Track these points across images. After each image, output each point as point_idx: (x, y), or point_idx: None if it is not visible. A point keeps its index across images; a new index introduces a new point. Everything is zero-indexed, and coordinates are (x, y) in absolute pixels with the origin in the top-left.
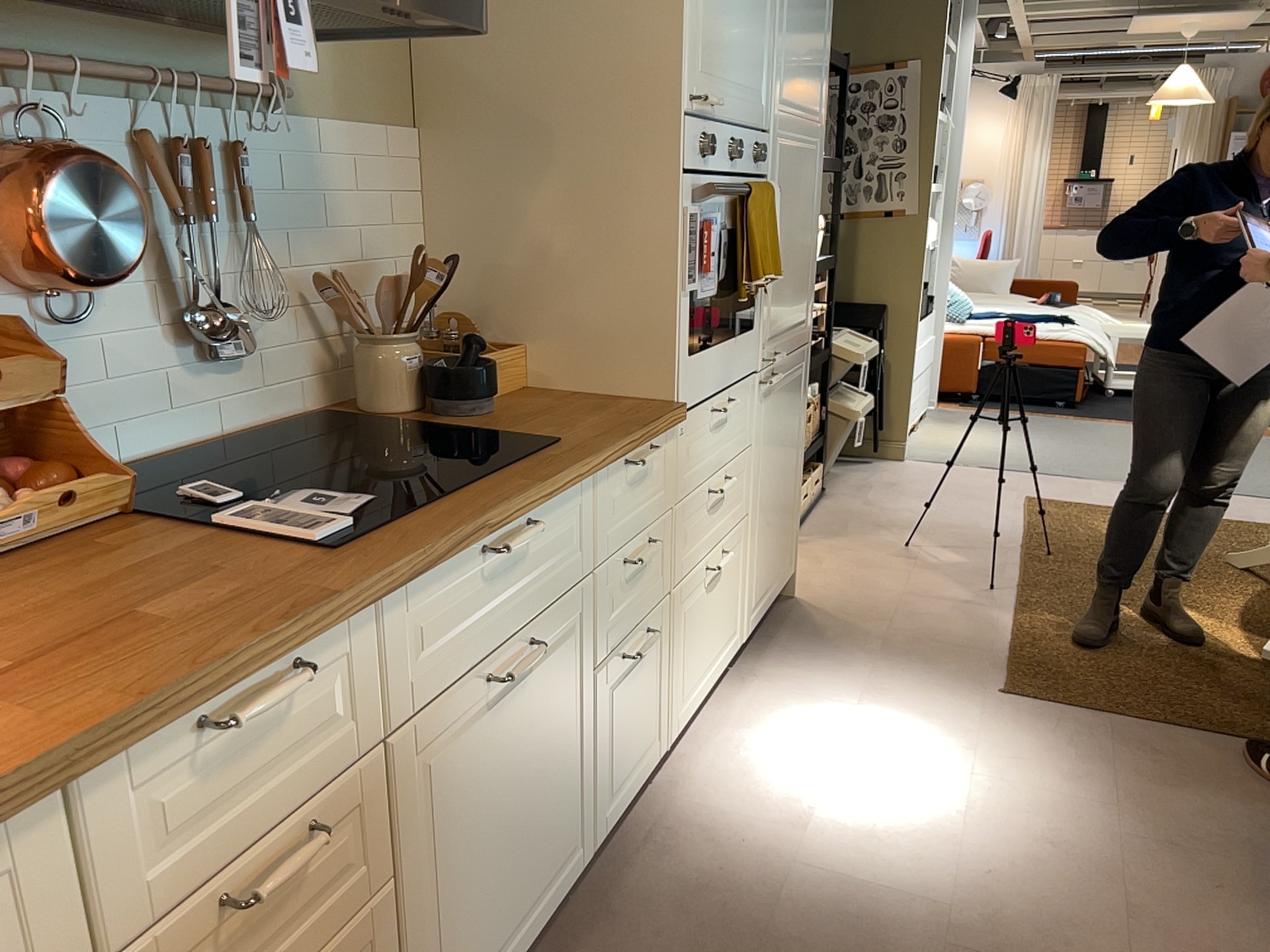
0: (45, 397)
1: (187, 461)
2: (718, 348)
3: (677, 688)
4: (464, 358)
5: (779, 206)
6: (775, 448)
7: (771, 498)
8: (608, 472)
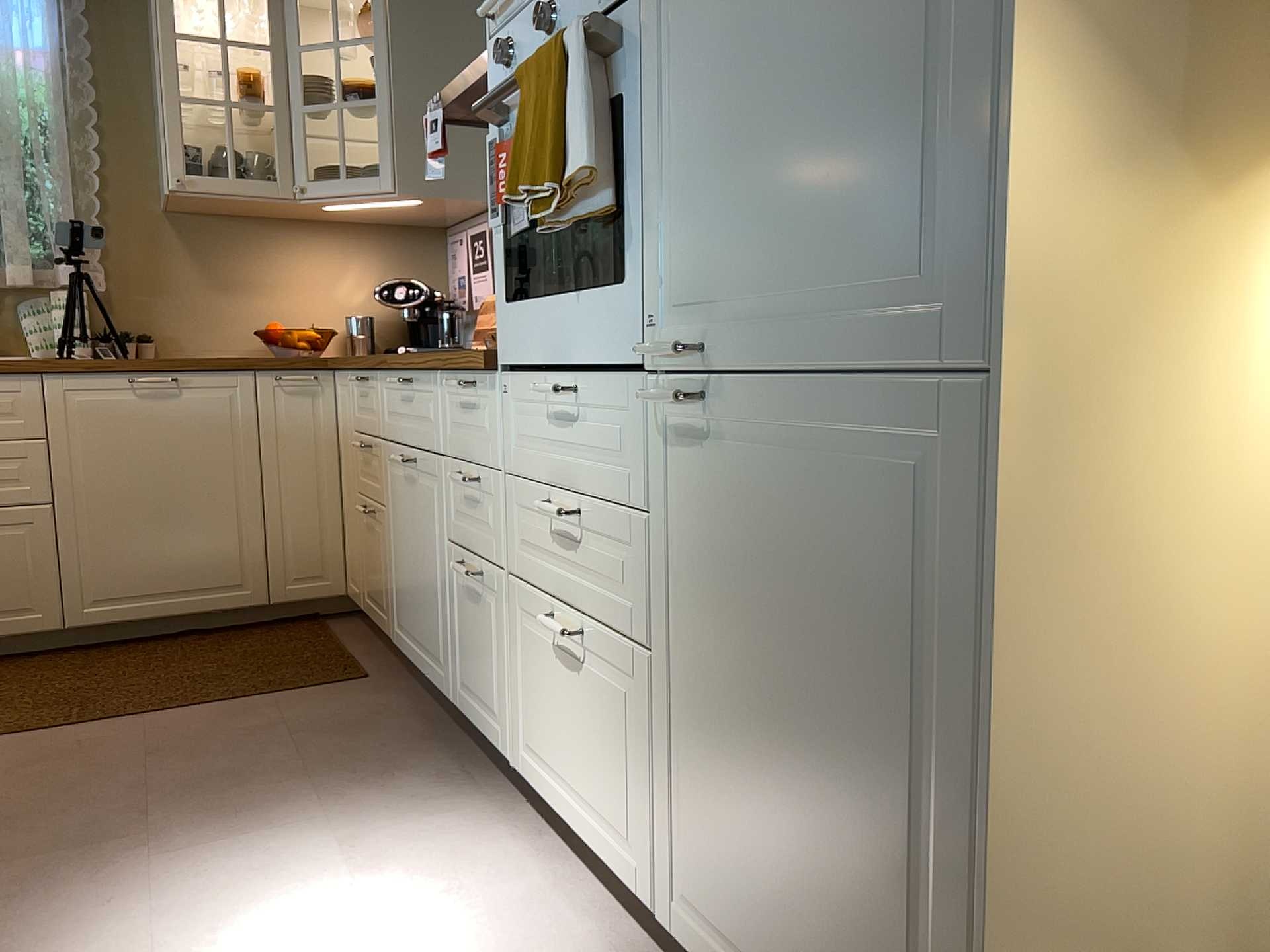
0: None
1: None
2: (551, 301)
3: (522, 720)
4: None
5: (696, 4)
6: (758, 613)
7: (746, 731)
8: (445, 381)
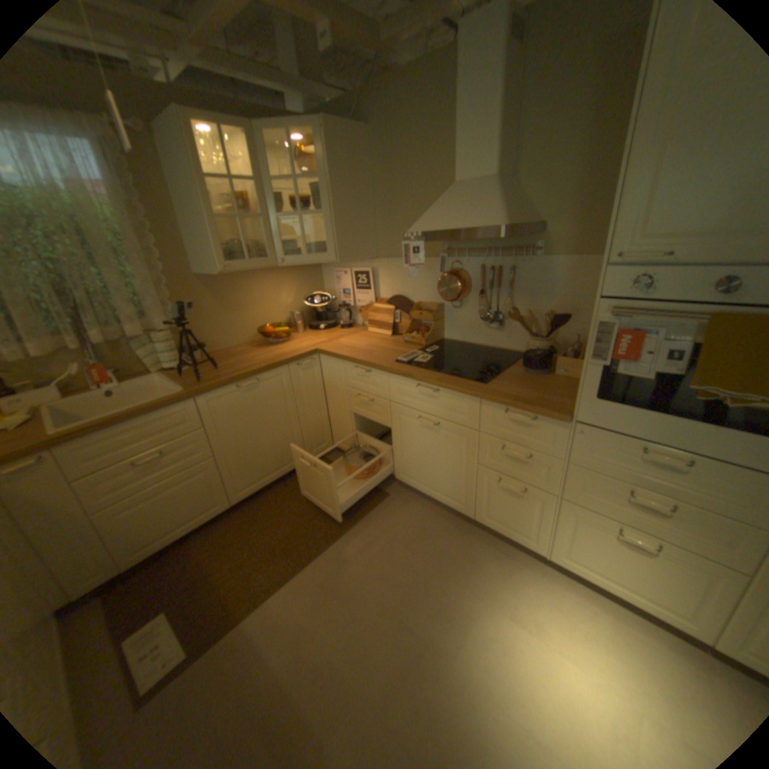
0: (429, 320)
1: (477, 347)
2: (664, 415)
3: (564, 547)
4: (547, 353)
5: None
6: None
7: None
8: (489, 404)
